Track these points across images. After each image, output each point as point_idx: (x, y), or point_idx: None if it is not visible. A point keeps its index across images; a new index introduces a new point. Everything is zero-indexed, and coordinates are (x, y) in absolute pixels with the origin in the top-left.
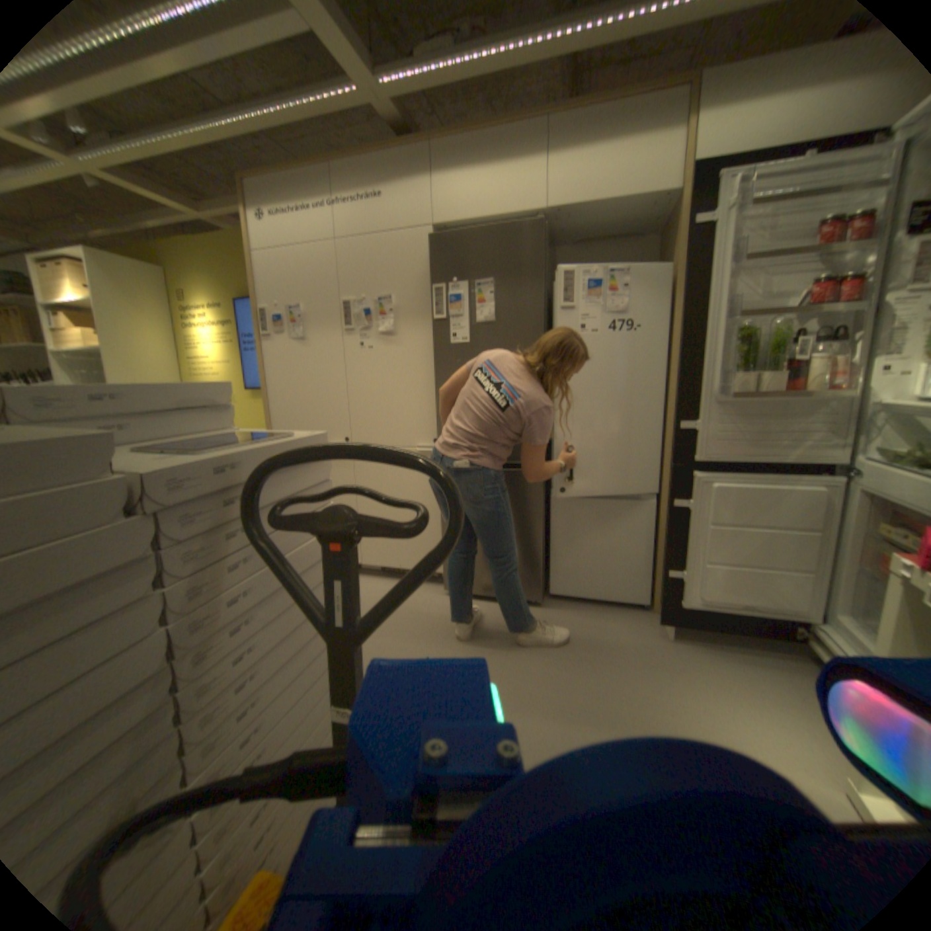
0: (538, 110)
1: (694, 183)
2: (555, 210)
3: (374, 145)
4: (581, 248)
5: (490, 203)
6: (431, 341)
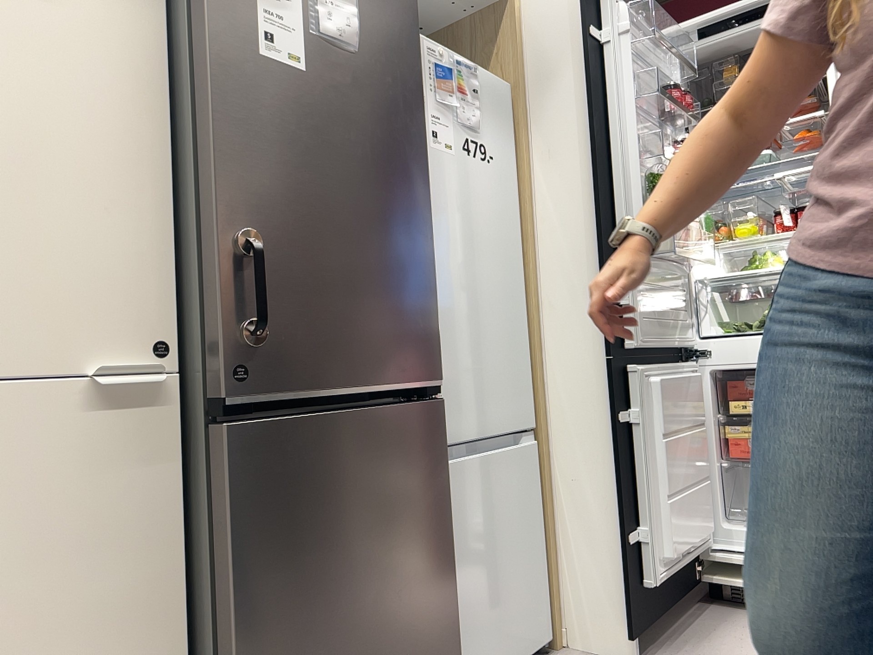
0: None
1: None
2: None
3: None
4: None
5: None
6: (150, 32)
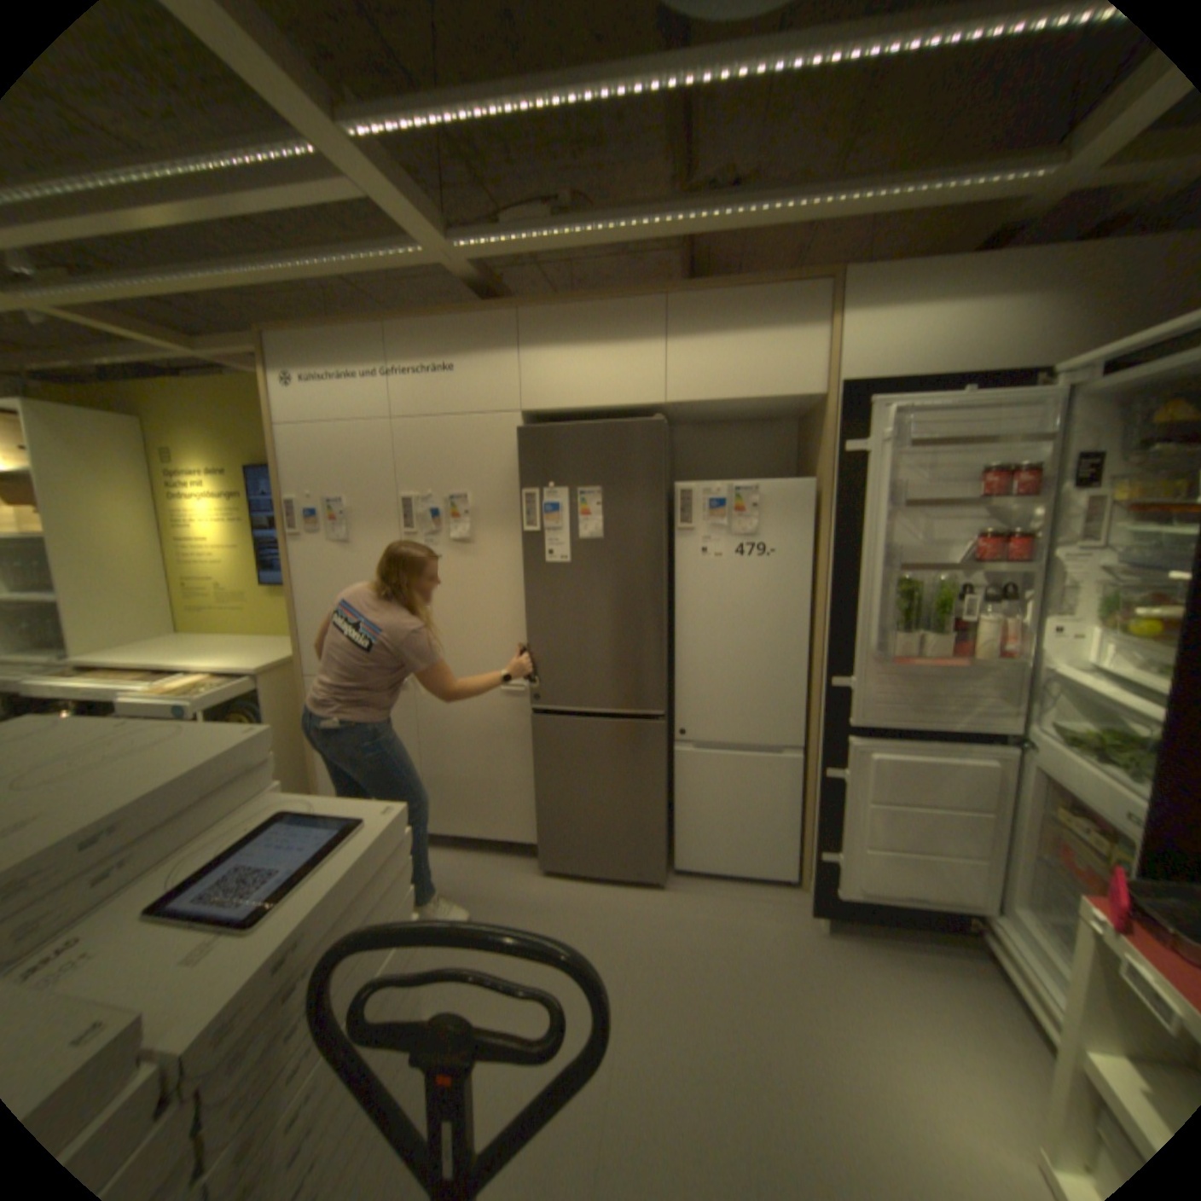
0: (657, 290)
1: (844, 407)
2: (678, 405)
3: (446, 309)
4: (706, 431)
5: (596, 391)
6: (521, 553)
